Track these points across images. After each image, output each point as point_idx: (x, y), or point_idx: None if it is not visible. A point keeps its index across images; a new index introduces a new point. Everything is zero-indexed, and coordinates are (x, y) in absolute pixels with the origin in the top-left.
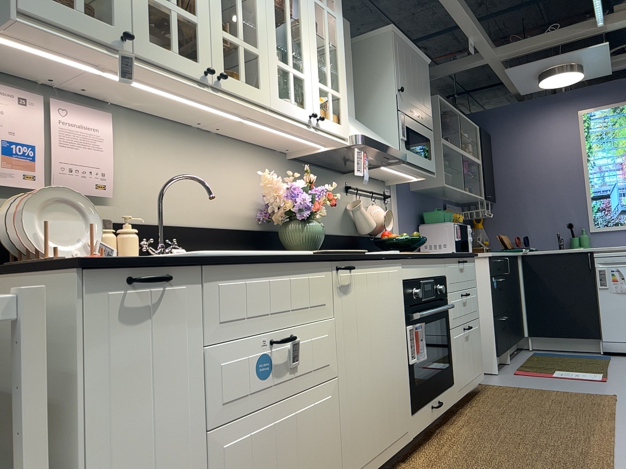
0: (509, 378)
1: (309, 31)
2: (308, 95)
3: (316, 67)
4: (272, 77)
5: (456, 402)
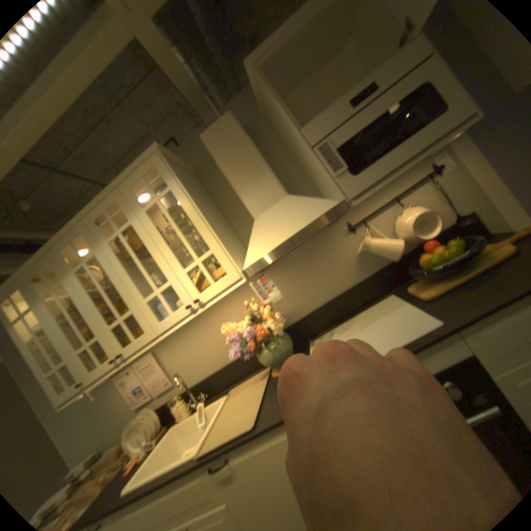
0: None
1: (155, 244)
2: (181, 293)
3: (175, 263)
4: (148, 317)
5: None
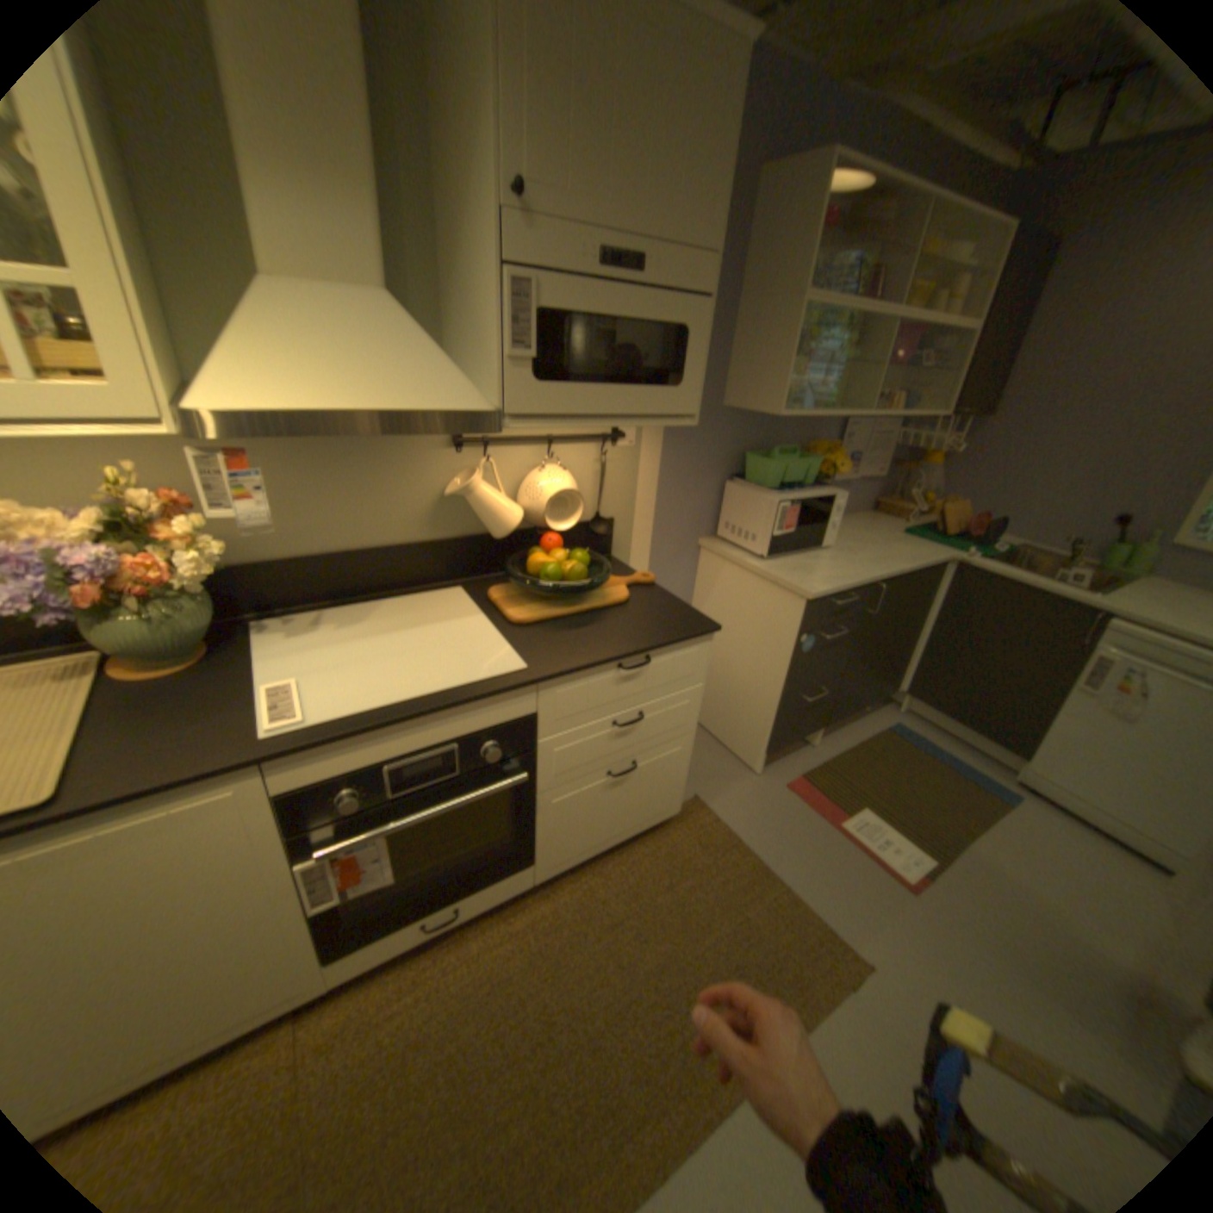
0: (761, 798)
1: None
2: None
3: None
4: None
5: (535, 885)
